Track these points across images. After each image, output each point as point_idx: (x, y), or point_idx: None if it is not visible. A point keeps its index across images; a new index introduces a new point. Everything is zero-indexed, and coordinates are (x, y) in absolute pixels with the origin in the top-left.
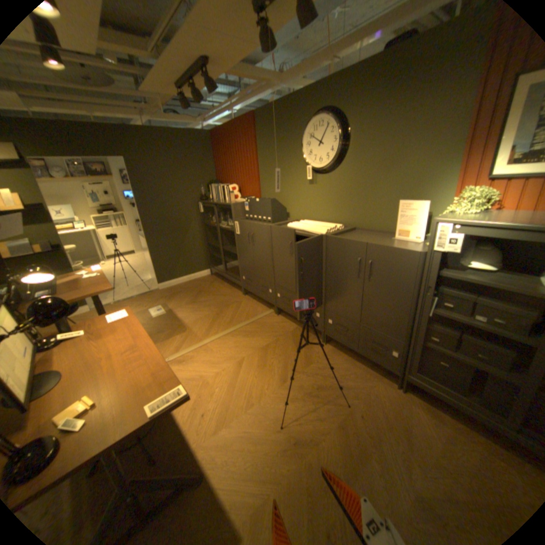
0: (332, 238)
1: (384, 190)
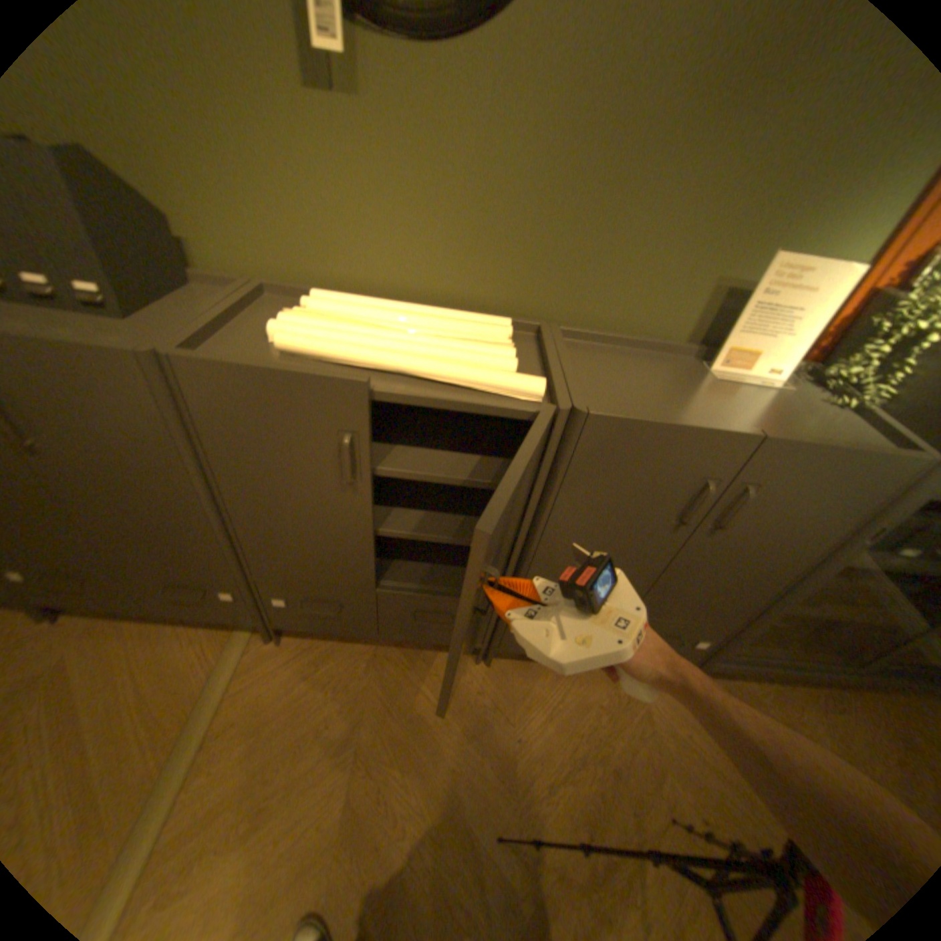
0: (606, 423)
1: (683, 193)
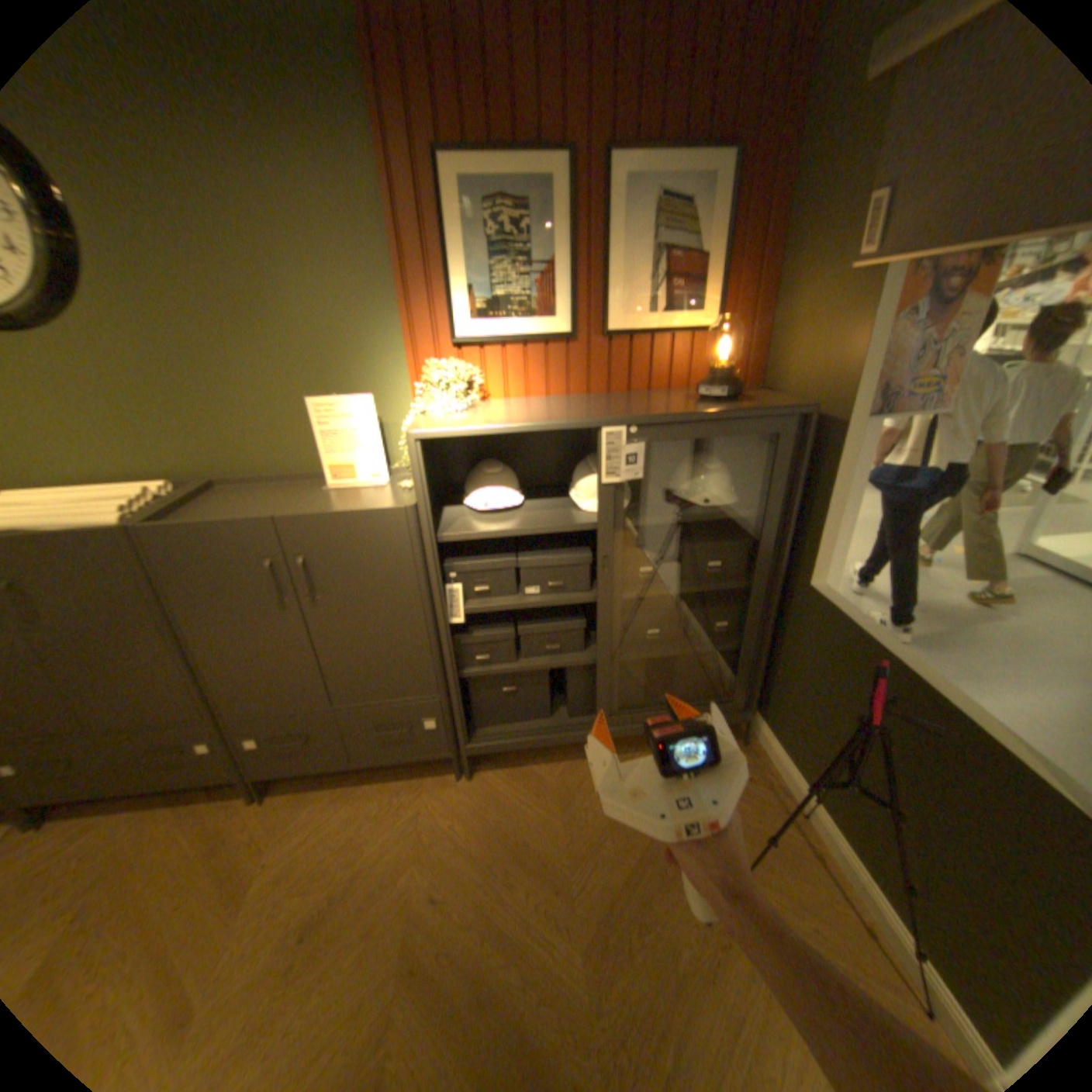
0: (148, 533)
1: (248, 377)
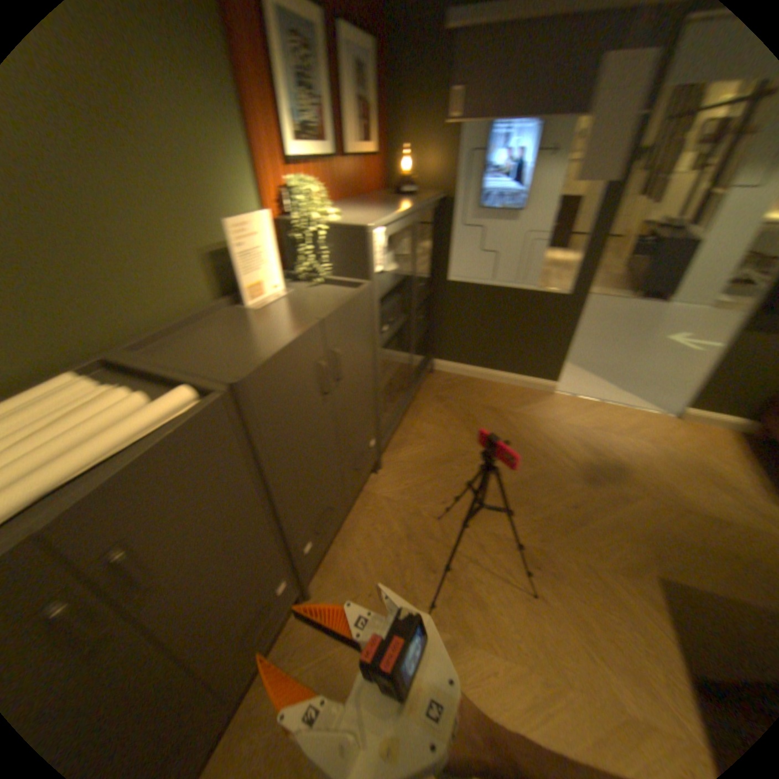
0: (257, 376)
1: (129, 203)
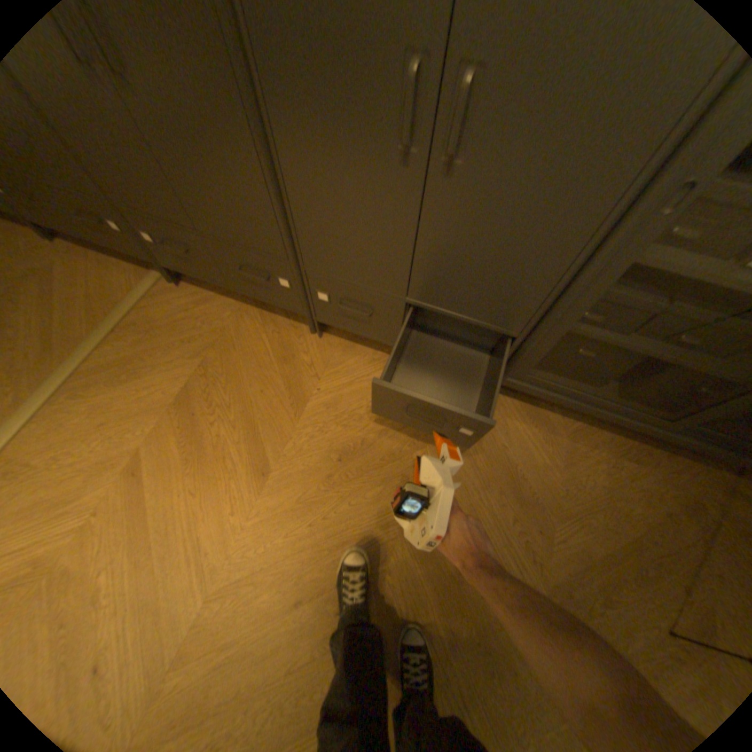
0: None
1: None
